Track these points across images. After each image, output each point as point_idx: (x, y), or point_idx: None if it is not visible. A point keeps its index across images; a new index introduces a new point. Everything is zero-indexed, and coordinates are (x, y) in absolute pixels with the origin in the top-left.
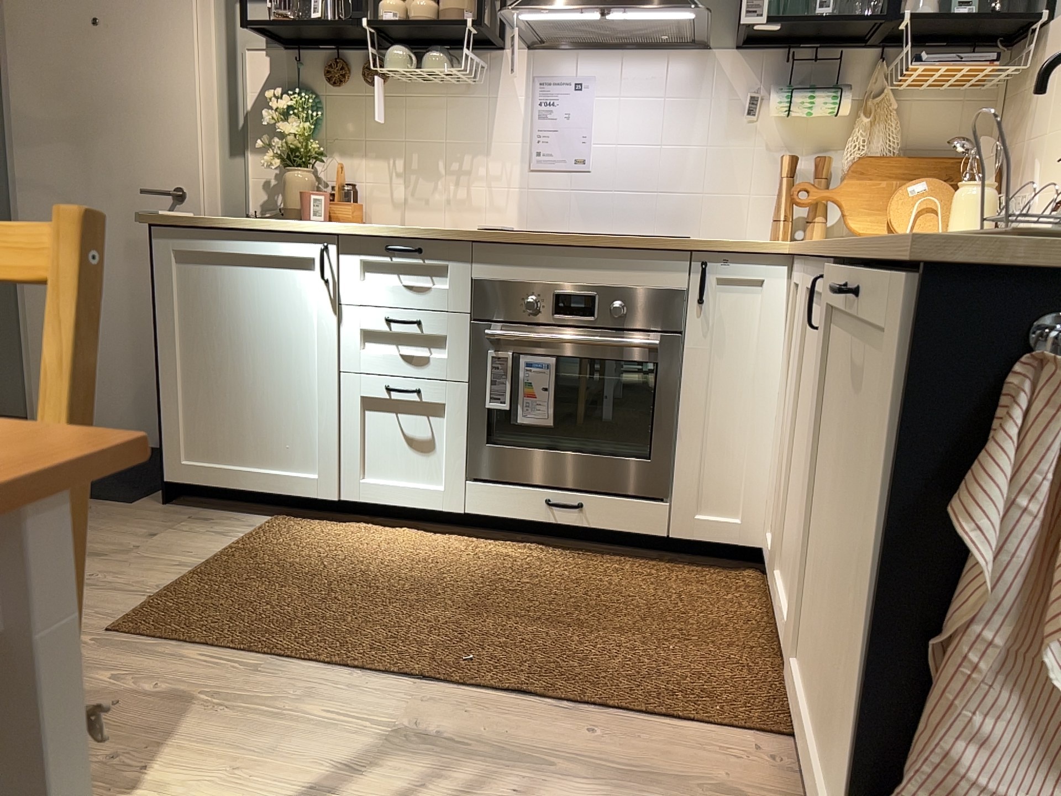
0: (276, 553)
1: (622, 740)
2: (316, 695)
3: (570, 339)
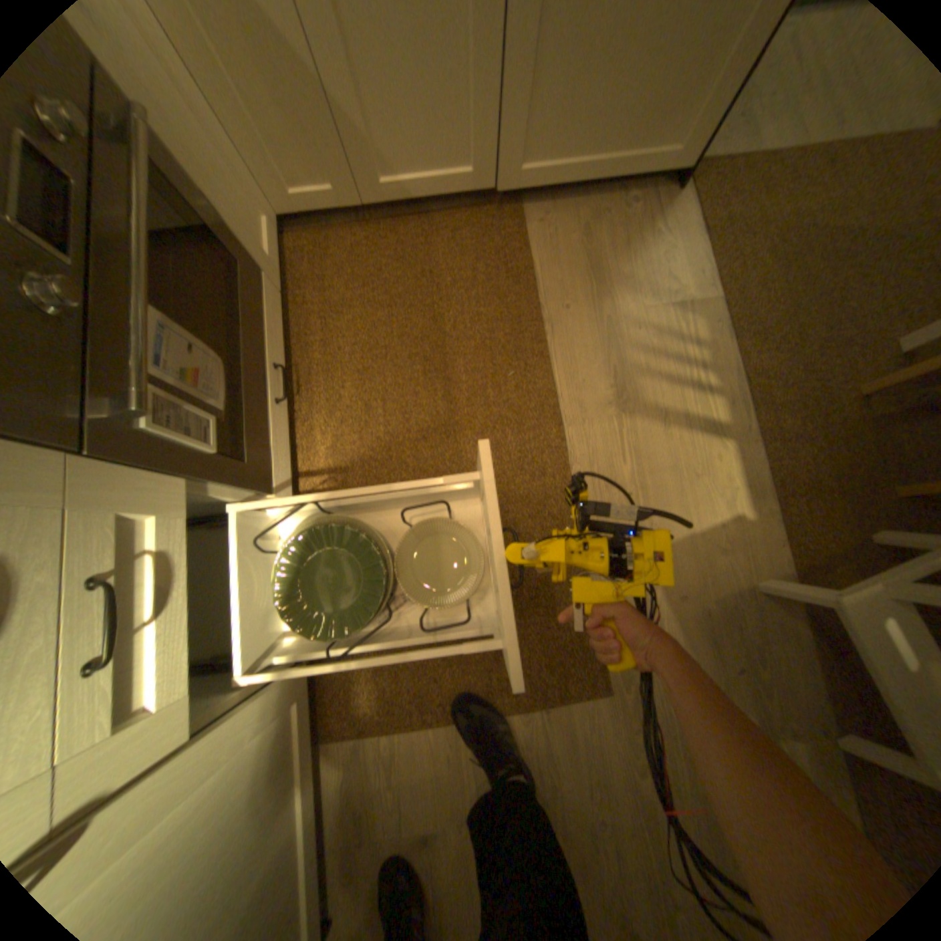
0: (414, 669)
1: (563, 292)
2: (606, 485)
3: (140, 250)
